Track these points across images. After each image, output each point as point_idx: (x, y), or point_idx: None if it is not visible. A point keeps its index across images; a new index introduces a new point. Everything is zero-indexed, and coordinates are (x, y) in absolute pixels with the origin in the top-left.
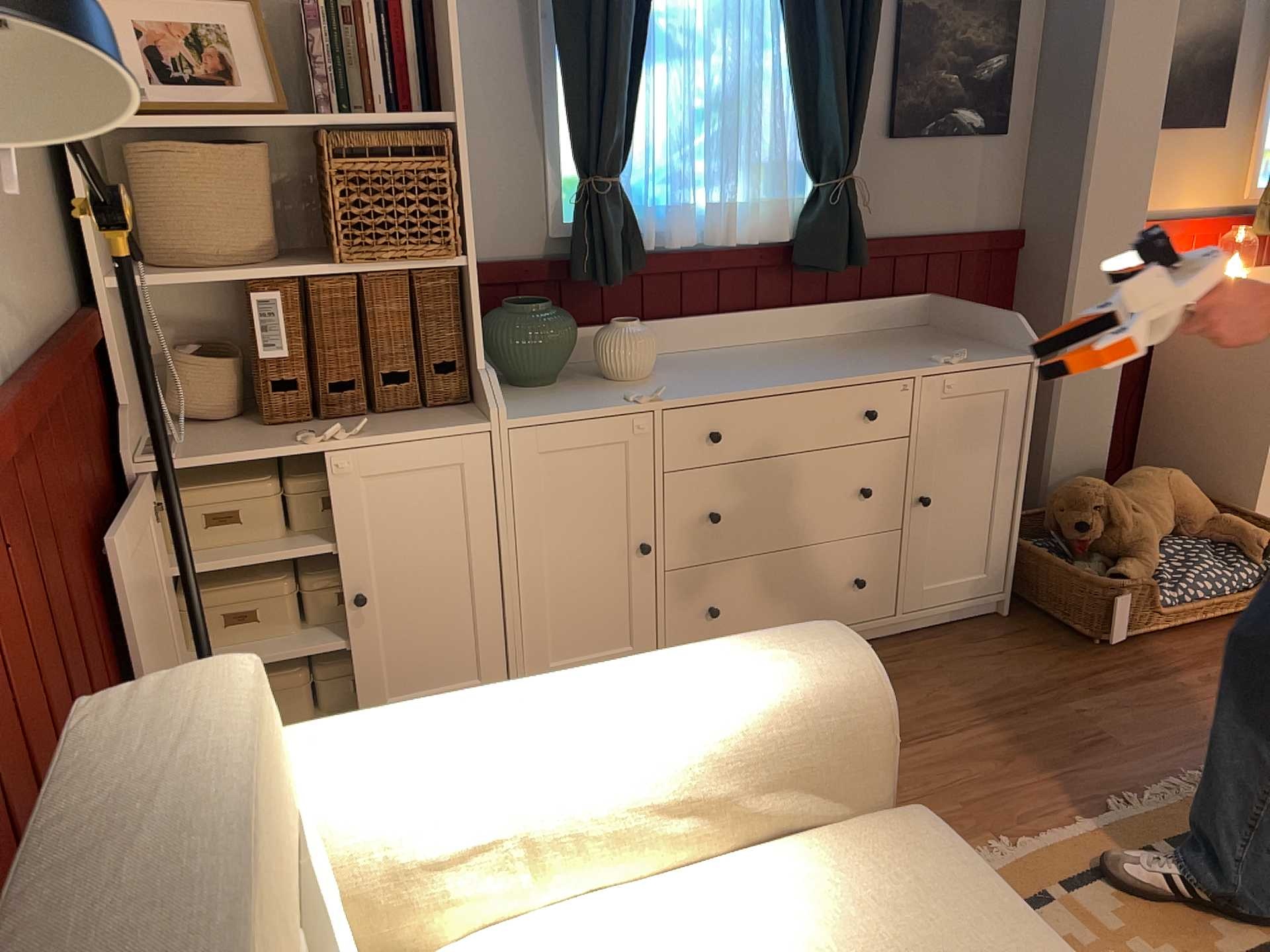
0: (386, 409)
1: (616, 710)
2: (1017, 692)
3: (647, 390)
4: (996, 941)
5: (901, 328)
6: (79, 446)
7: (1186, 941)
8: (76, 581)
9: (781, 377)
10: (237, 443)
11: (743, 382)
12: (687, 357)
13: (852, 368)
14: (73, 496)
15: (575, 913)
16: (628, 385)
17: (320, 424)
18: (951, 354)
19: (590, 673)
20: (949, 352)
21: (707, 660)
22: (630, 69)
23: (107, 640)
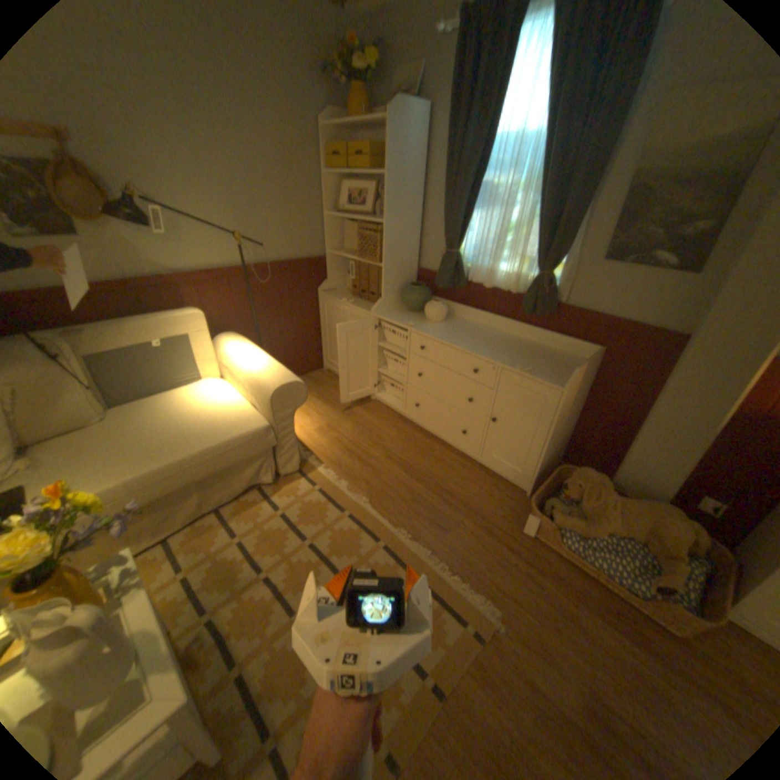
0: (371, 301)
1: (250, 361)
2: (464, 502)
3: (412, 323)
4: (218, 432)
5: (577, 356)
6: (295, 282)
7: (336, 547)
8: (275, 305)
9: (457, 340)
10: (338, 295)
11: (444, 336)
12: (469, 324)
13: (486, 351)
14: (285, 290)
15: (231, 388)
16: (423, 321)
17: (357, 299)
18: (537, 369)
19: (264, 356)
20: (534, 367)
21: (270, 366)
22: (462, 209)
23: (288, 321)
